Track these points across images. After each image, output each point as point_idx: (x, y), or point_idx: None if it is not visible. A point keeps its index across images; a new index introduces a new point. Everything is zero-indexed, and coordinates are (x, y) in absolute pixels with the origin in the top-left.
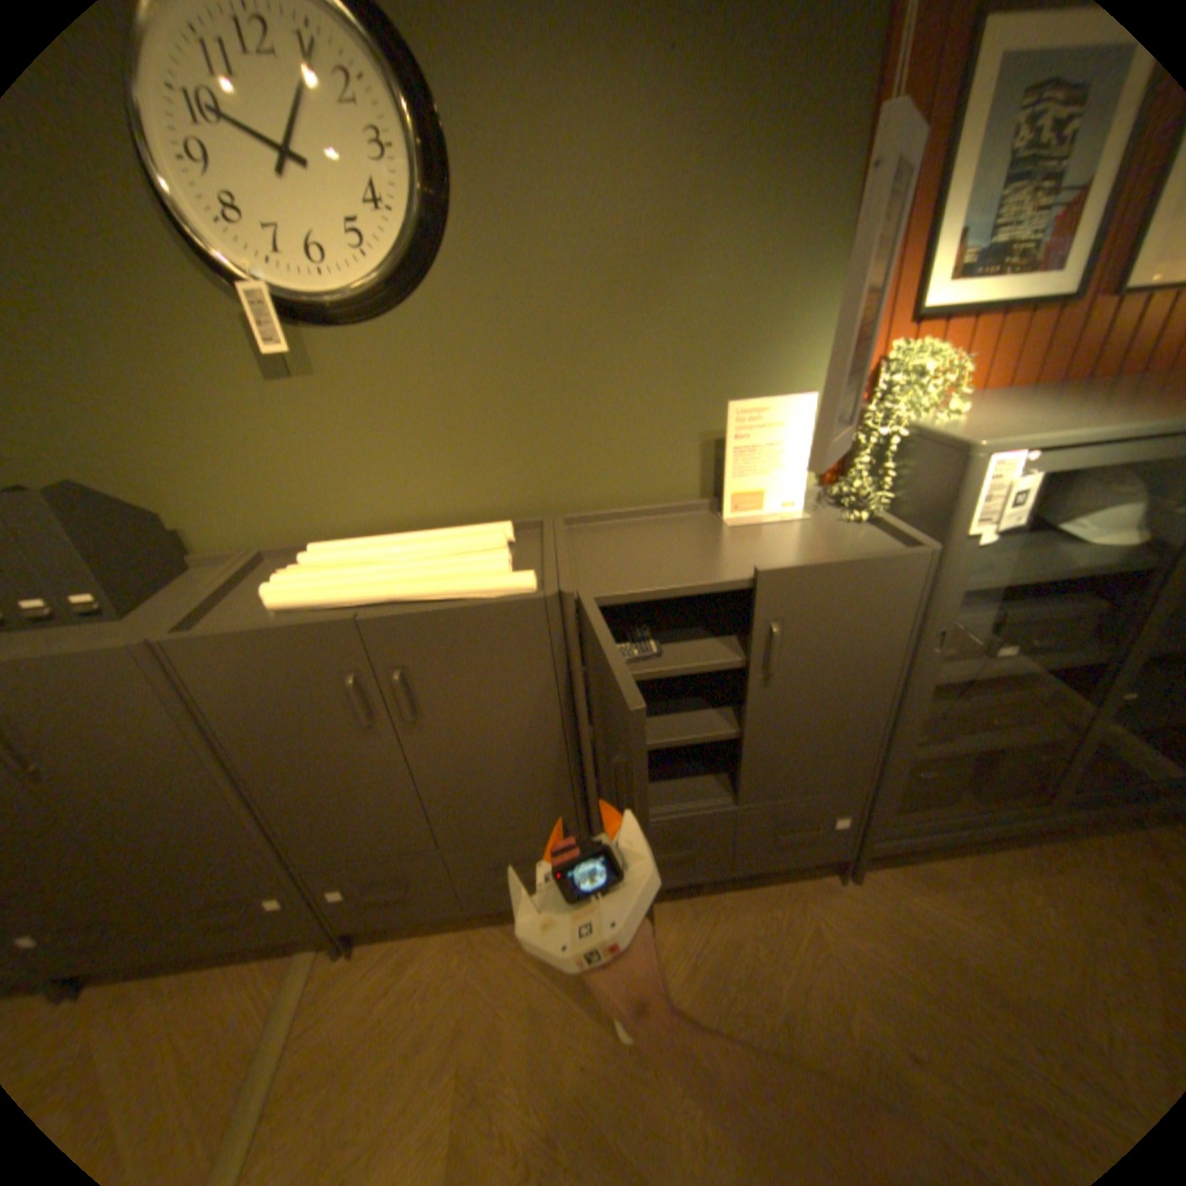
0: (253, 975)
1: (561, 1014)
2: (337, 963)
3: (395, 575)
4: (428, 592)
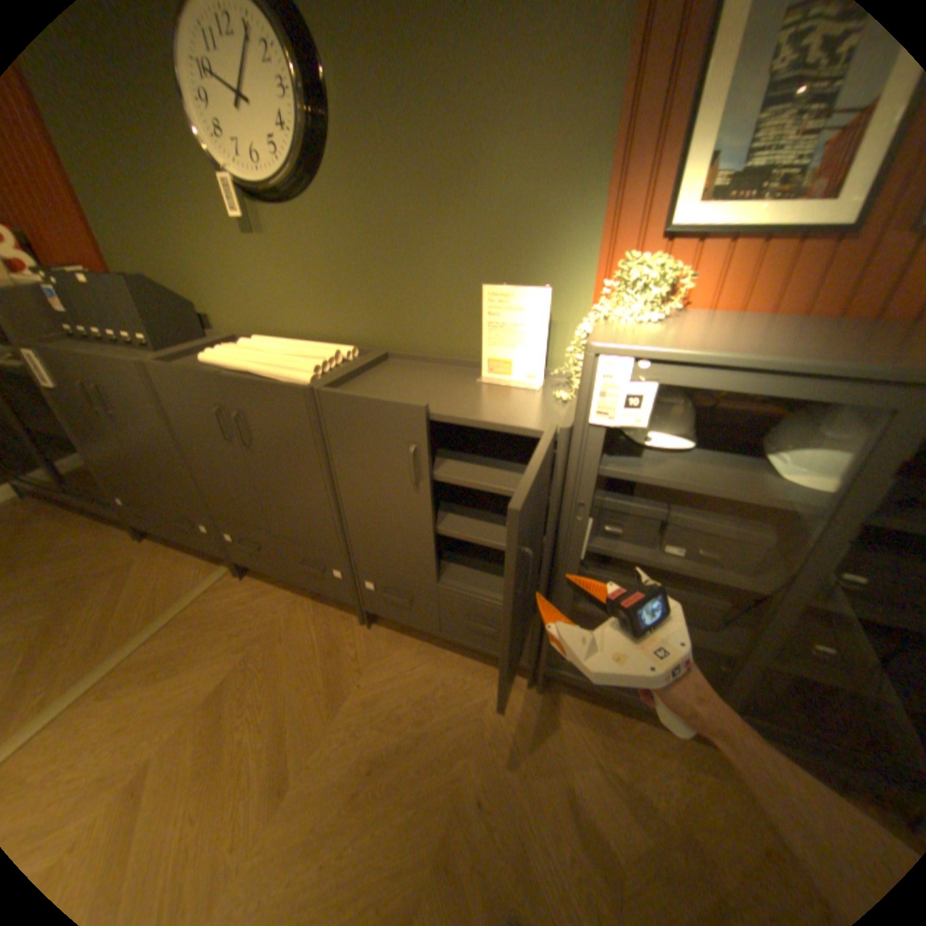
0: (202, 566)
1: (310, 657)
2: (235, 578)
3: (260, 359)
4: (262, 371)
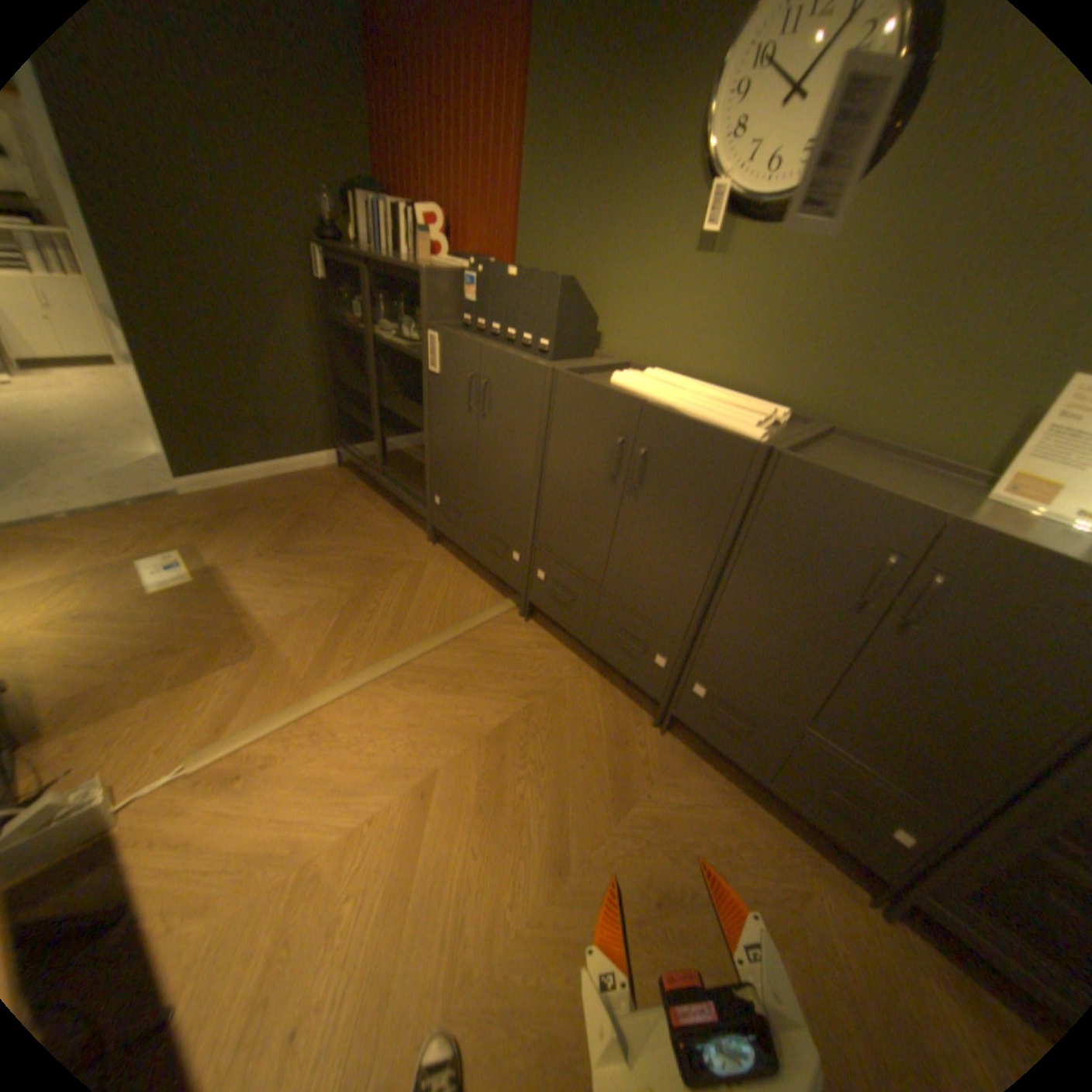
0: (490, 592)
1: (596, 738)
2: (522, 618)
3: (685, 396)
4: (694, 411)
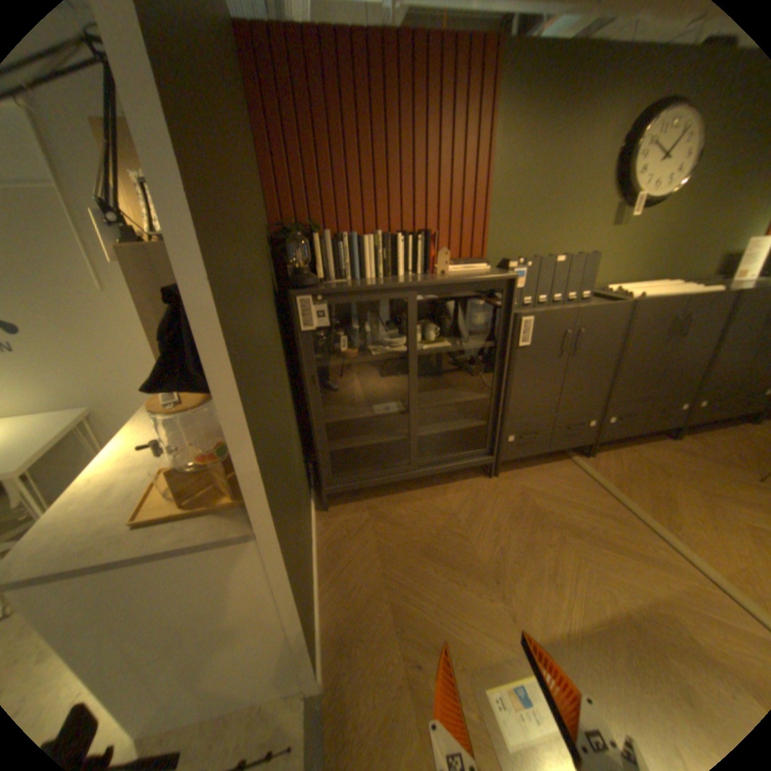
0: (561, 465)
1: (693, 461)
2: (592, 458)
3: (673, 289)
4: (695, 291)
